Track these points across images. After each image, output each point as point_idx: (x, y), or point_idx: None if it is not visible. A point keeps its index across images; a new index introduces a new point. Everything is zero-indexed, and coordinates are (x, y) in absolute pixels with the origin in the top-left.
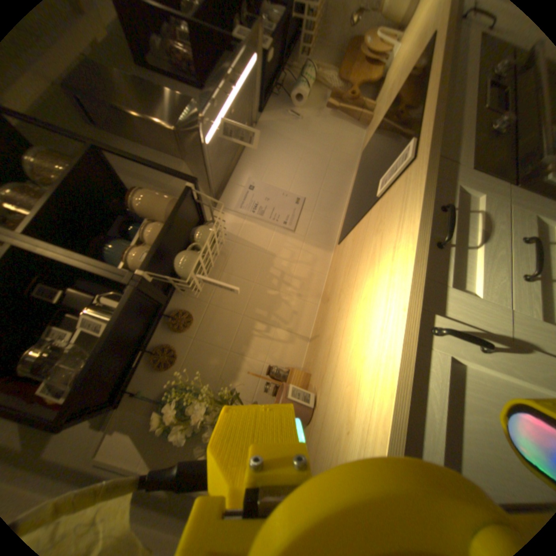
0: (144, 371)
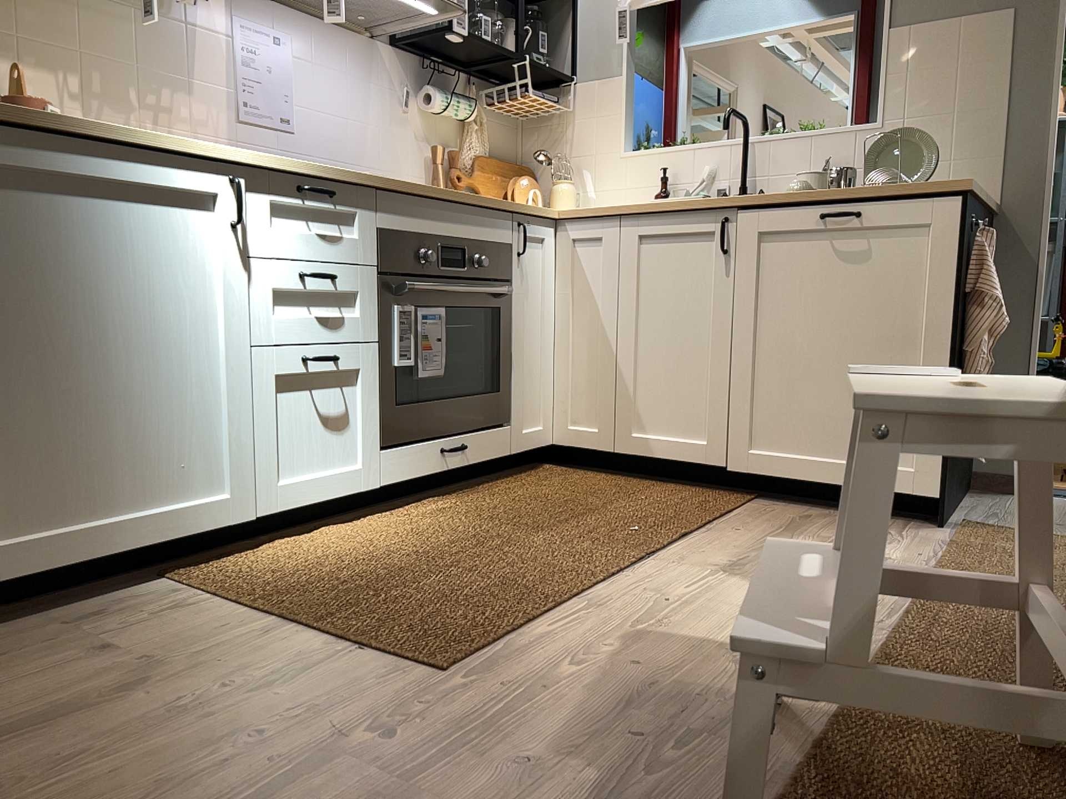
0: None
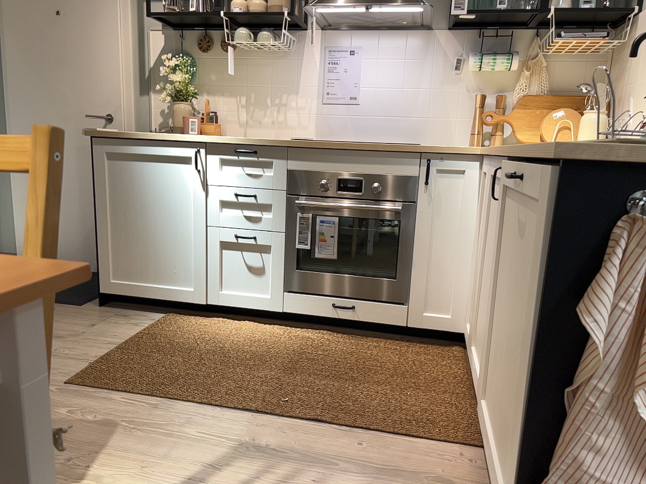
0: (193, 36)
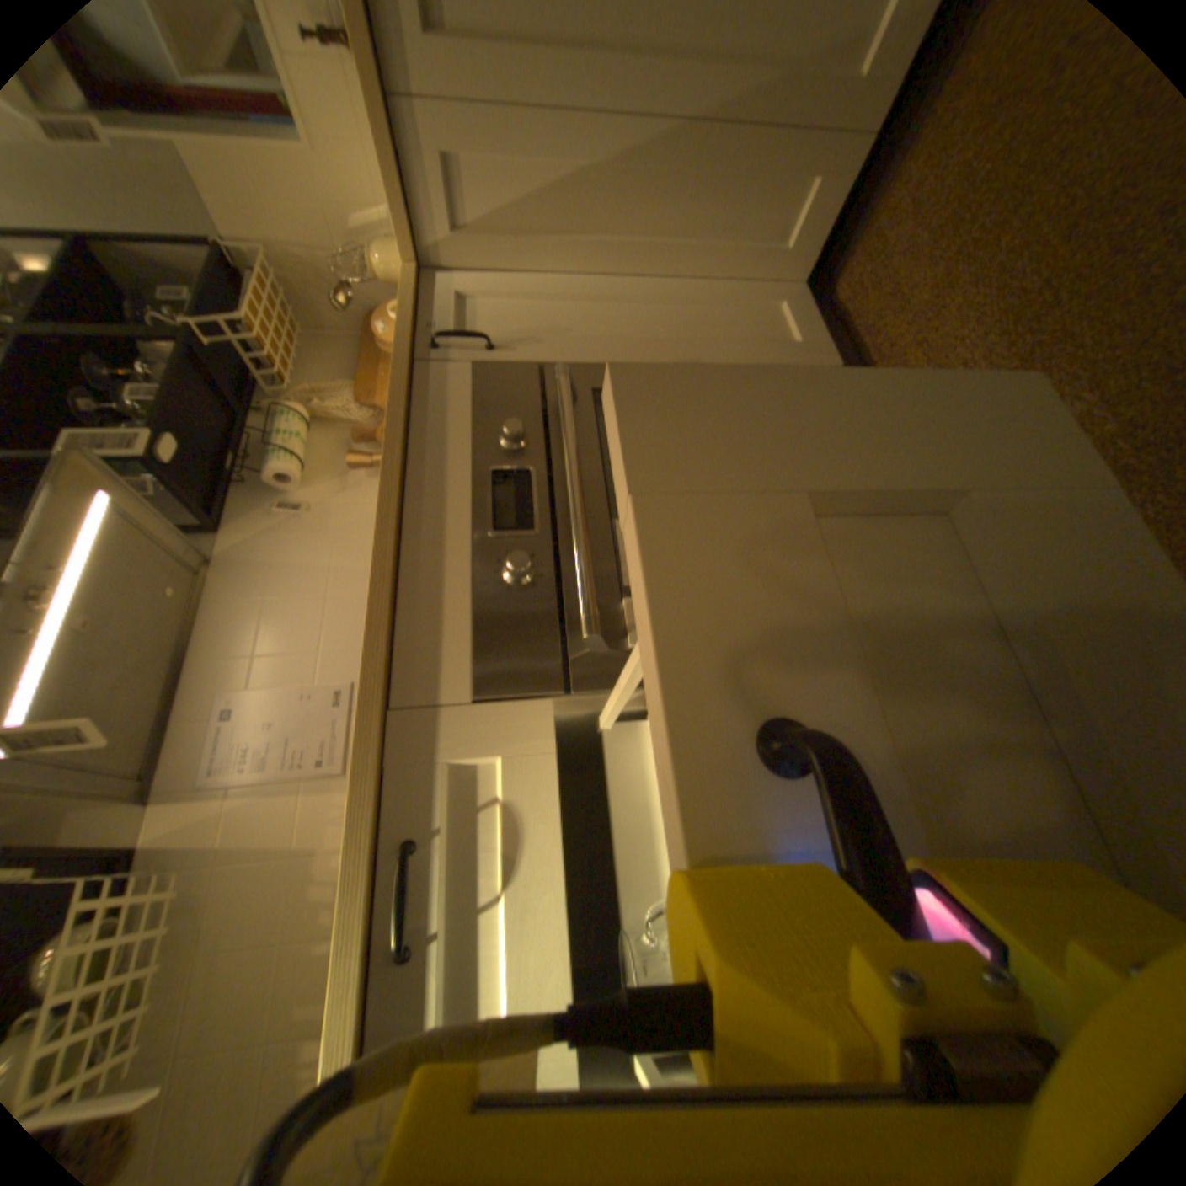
0: None
